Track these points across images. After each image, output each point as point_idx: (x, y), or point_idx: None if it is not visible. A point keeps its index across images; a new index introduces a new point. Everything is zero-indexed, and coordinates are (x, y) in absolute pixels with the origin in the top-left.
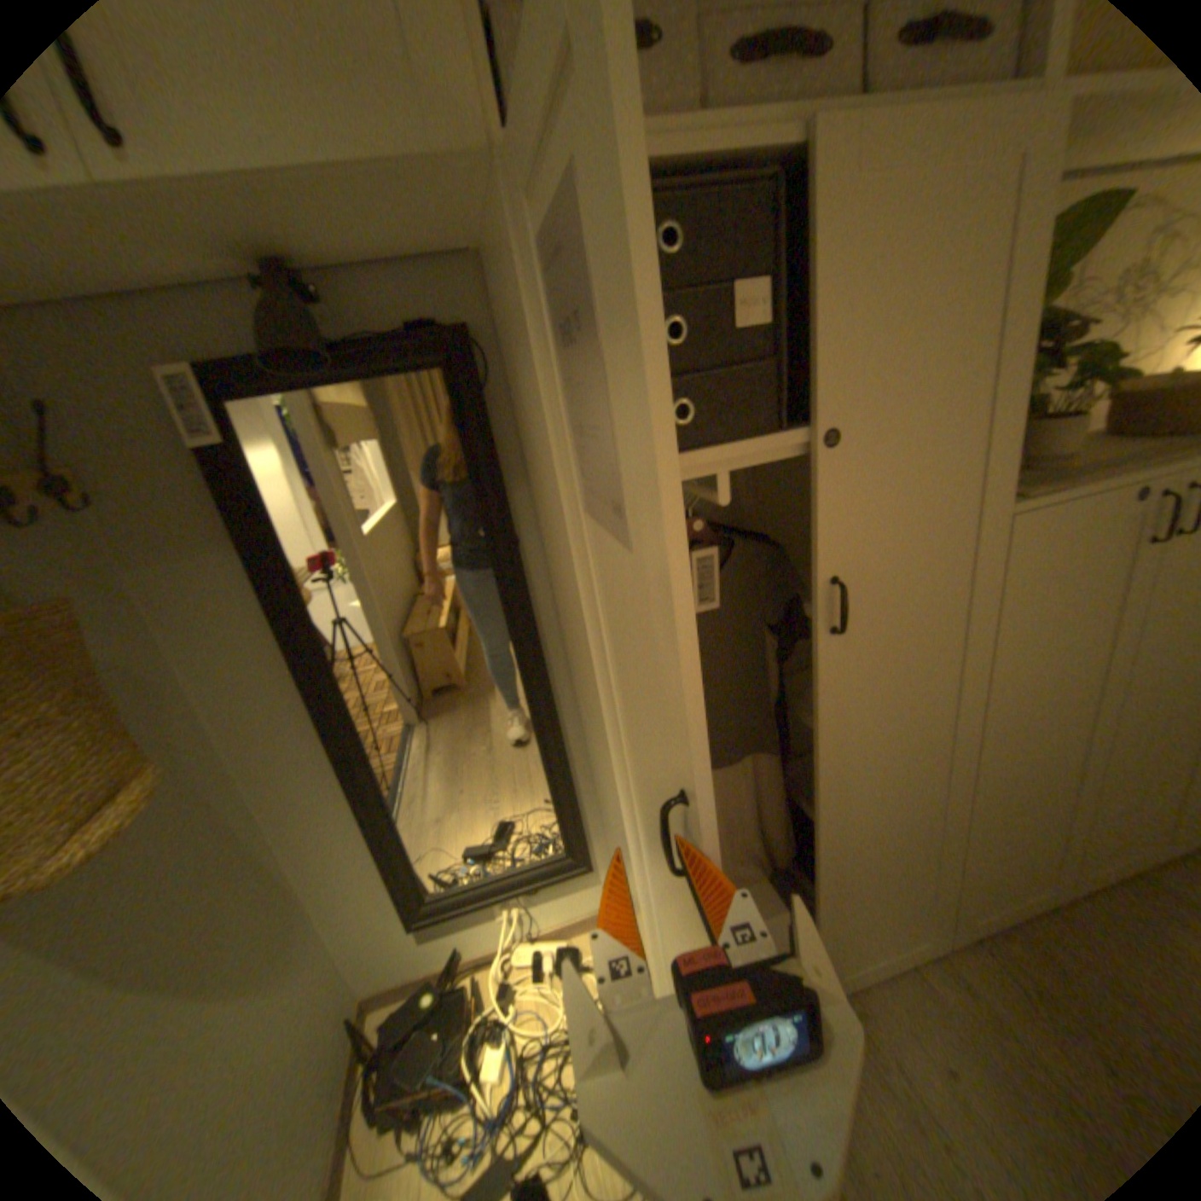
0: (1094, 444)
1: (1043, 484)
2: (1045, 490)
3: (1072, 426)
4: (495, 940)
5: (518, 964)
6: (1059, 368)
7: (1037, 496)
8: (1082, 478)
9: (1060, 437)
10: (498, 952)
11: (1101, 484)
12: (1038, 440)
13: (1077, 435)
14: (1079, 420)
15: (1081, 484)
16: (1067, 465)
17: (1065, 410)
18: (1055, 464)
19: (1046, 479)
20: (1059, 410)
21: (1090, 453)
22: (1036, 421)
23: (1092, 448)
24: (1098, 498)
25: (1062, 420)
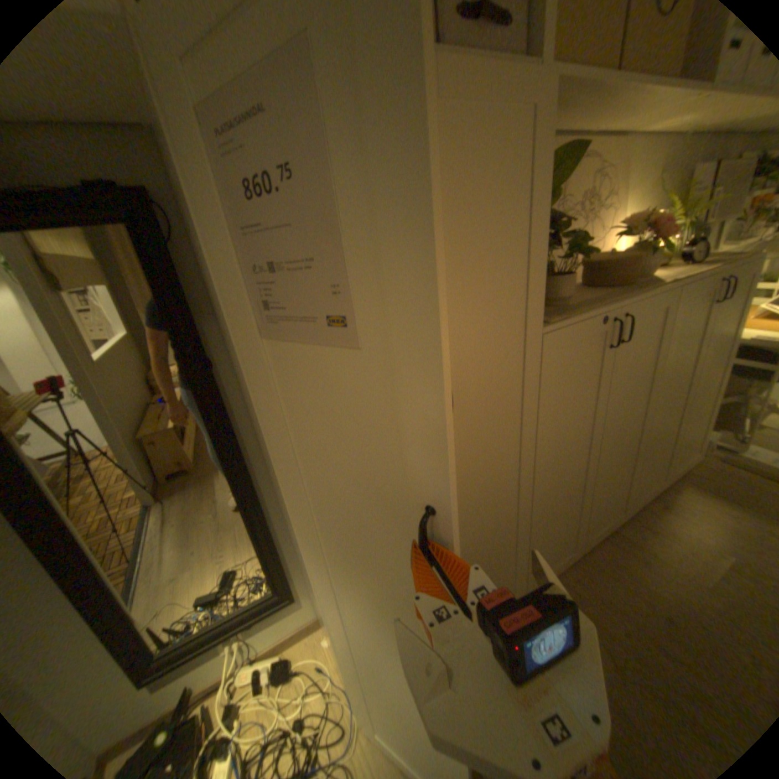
0: (577, 291)
1: (556, 314)
2: (557, 318)
3: (567, 280)
4: (220, 669)
5: (240, 683)
6: (558, 245)
7: (554, 322)
8: (575, 311)
9: (562, 286)
10: (223, 678)
11: (585, 314)
12: (551, 288)
13: (570, 285)
14: (571, 276)
15: (575, 314)
16: (566, 303)
17: (563, 270)
18: (560, 302)
19: (557, 311)
20: (561, 270)
21: (576, 296)
22: (549, 276)
23: (577, 293)
24: (584, 323)
25: (562, 276)
